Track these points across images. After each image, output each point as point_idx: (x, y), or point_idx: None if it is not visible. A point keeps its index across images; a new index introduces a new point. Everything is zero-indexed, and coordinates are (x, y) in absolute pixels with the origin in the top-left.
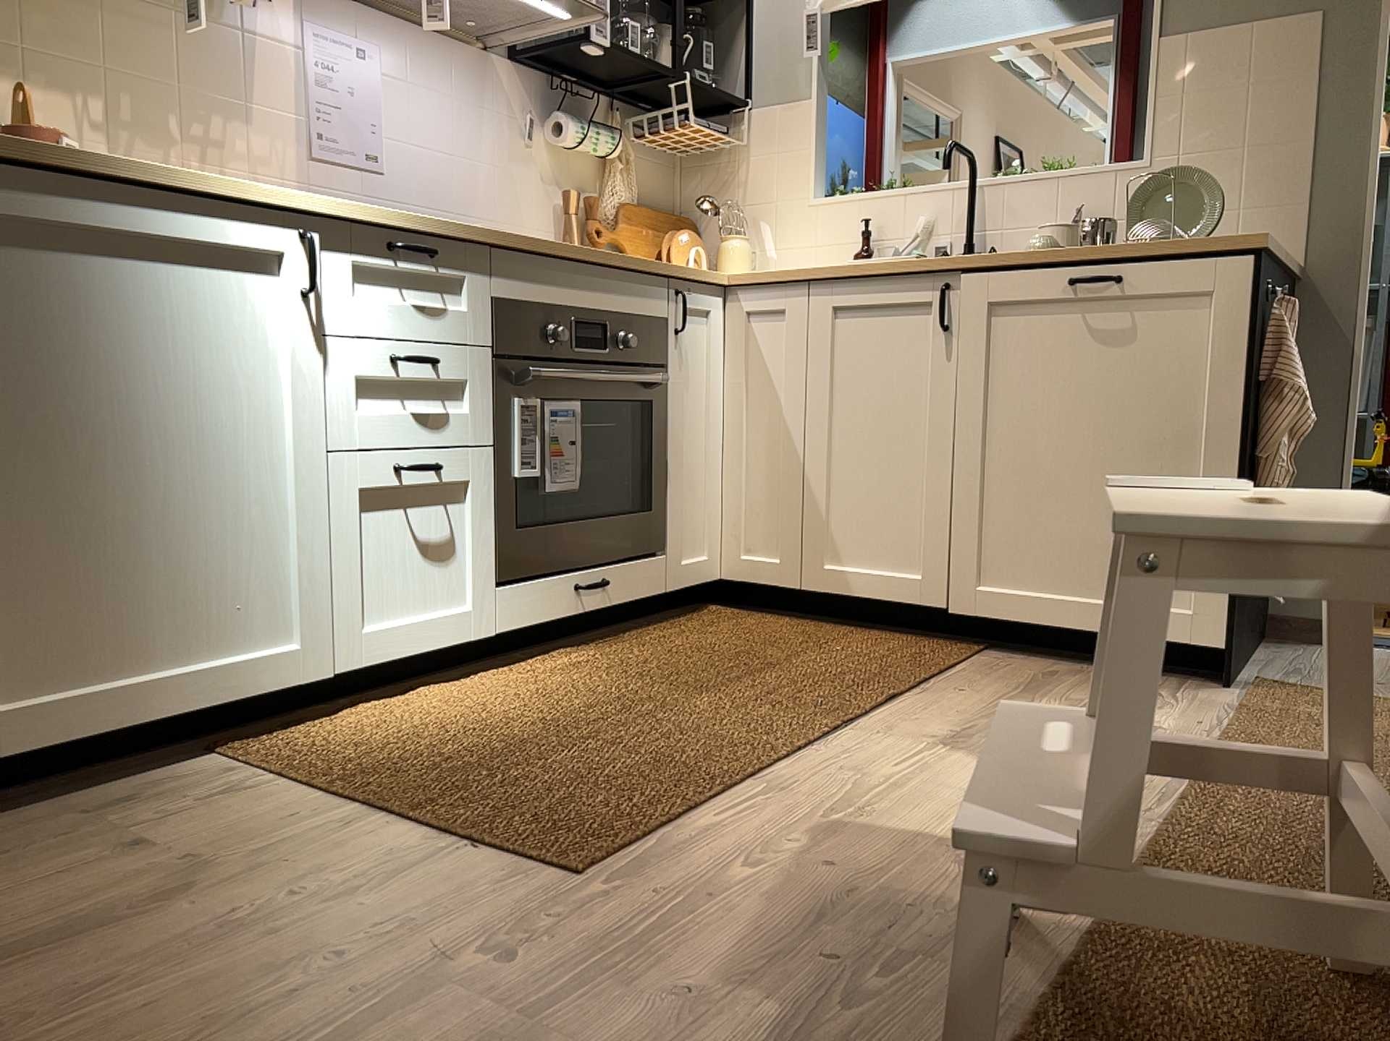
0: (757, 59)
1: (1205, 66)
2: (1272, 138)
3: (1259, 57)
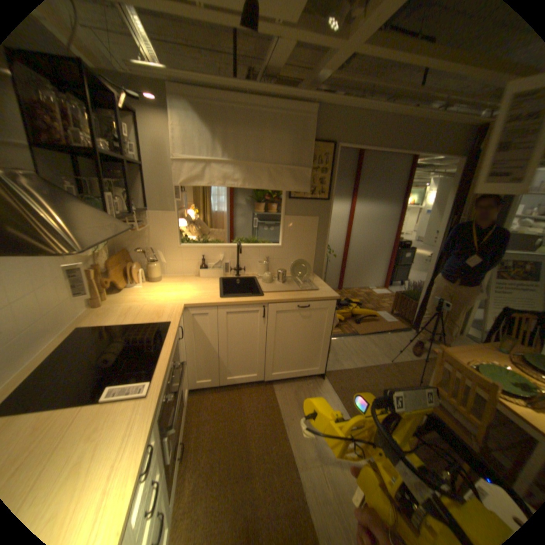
0: (148, 190)
1: (296, 224)
2: (309, 243)
3: (307, 224)
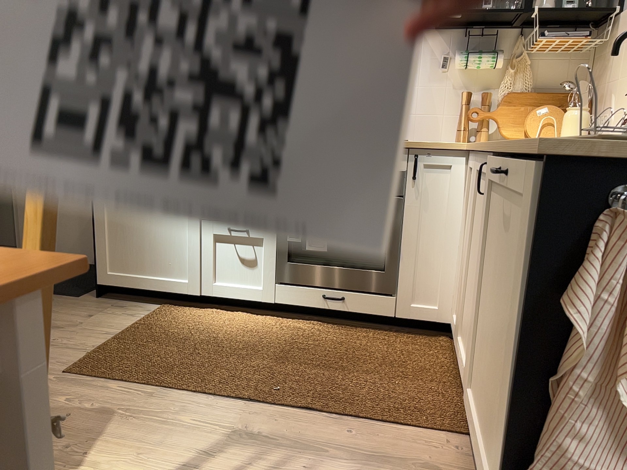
0: None
1: None
2: None
3: None
